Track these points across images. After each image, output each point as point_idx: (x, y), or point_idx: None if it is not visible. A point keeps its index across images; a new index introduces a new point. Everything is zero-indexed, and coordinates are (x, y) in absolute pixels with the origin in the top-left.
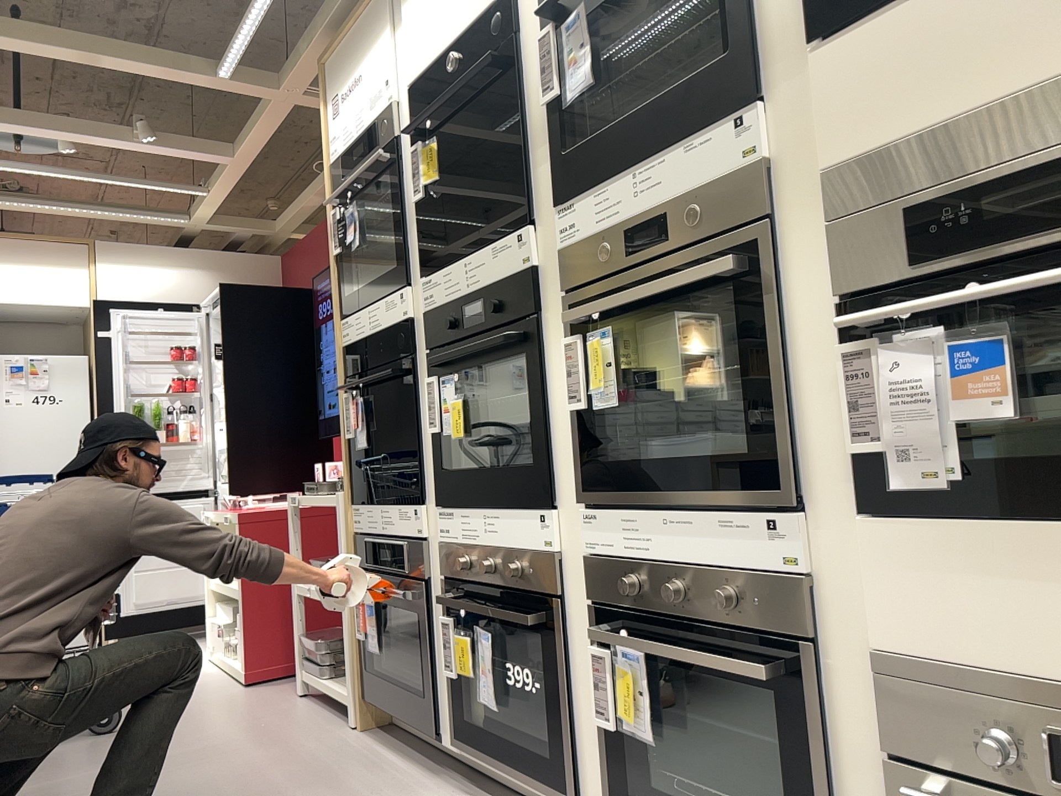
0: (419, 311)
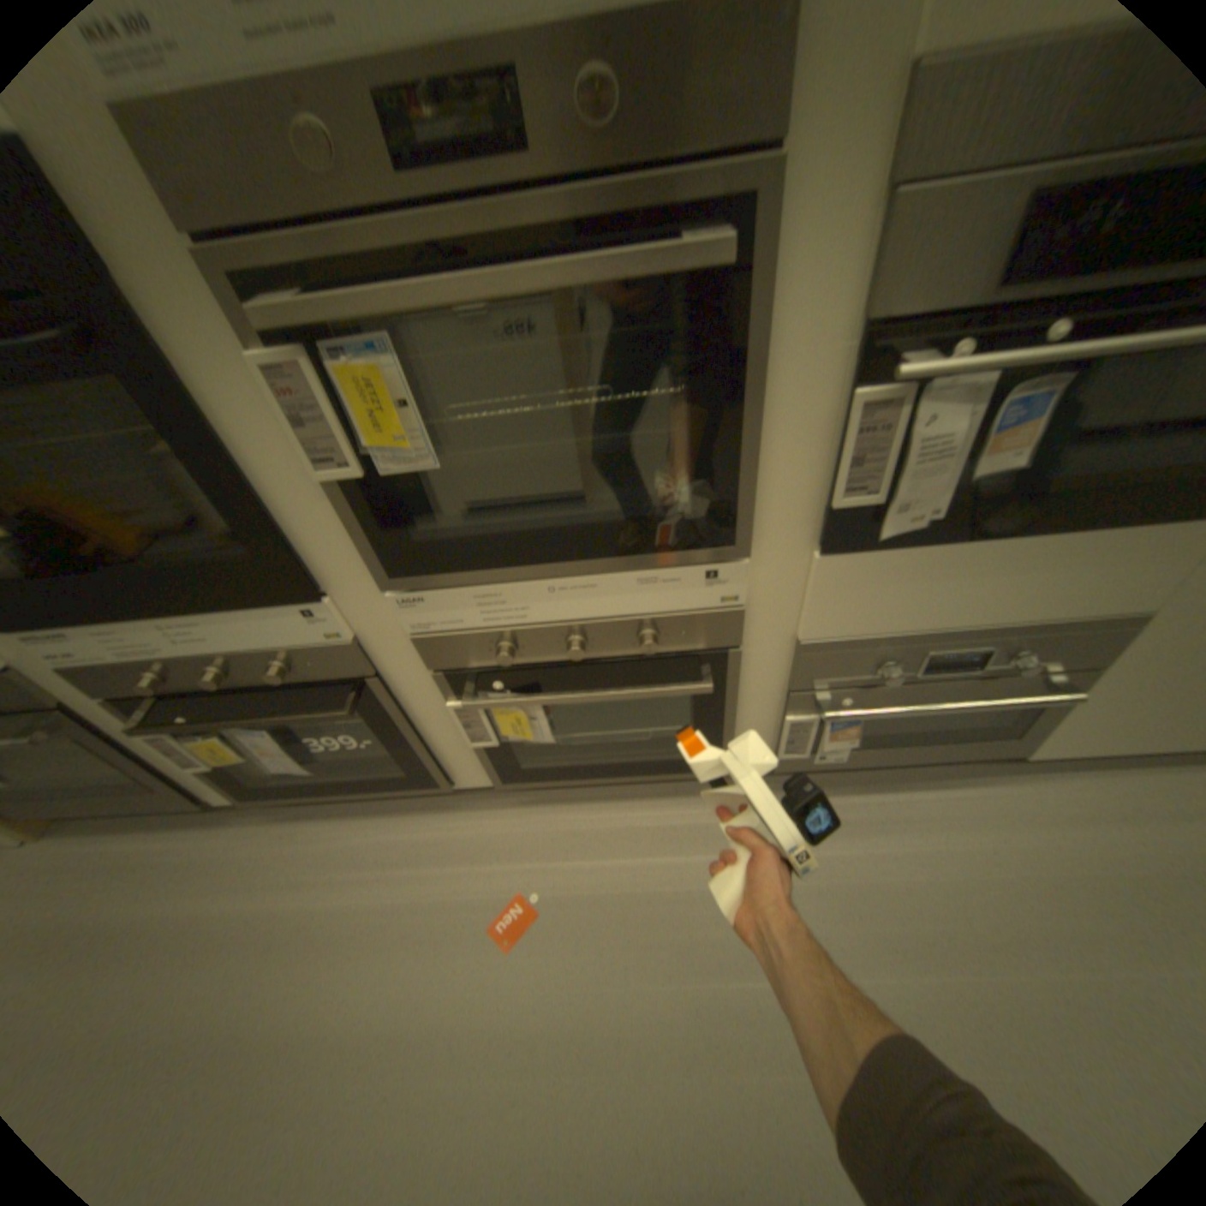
0: None
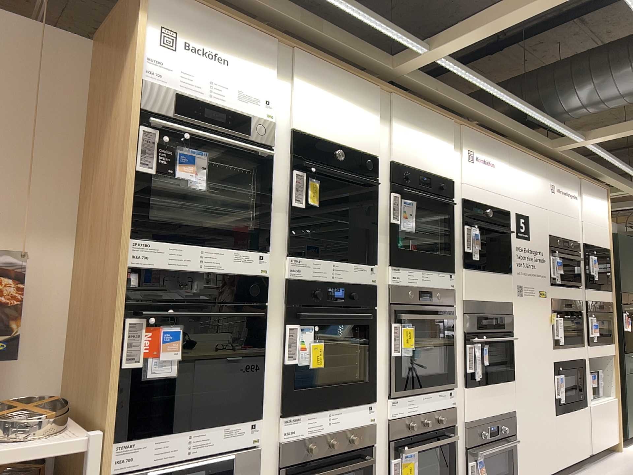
0: (278, 274)
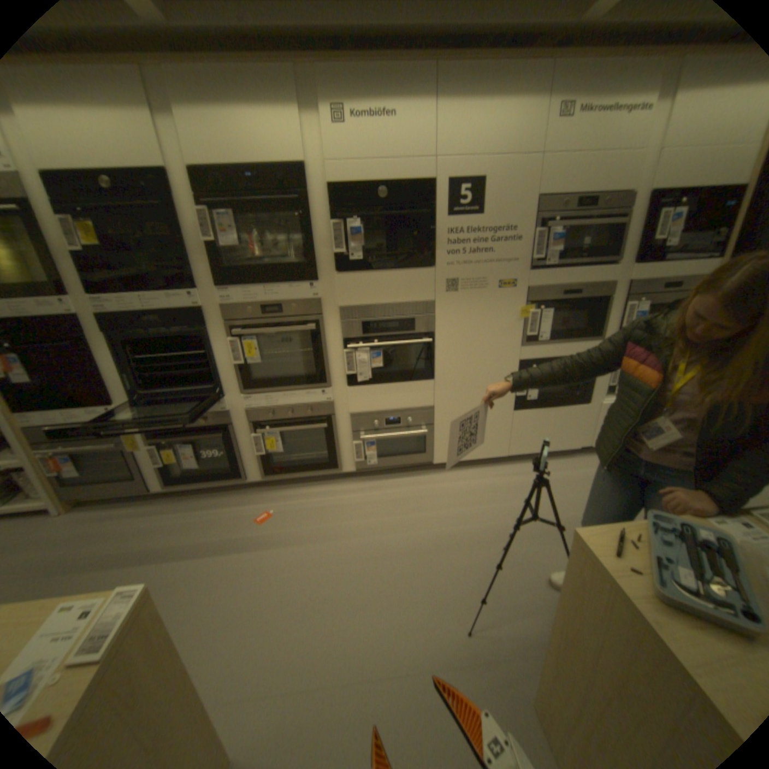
0: (85, 313)
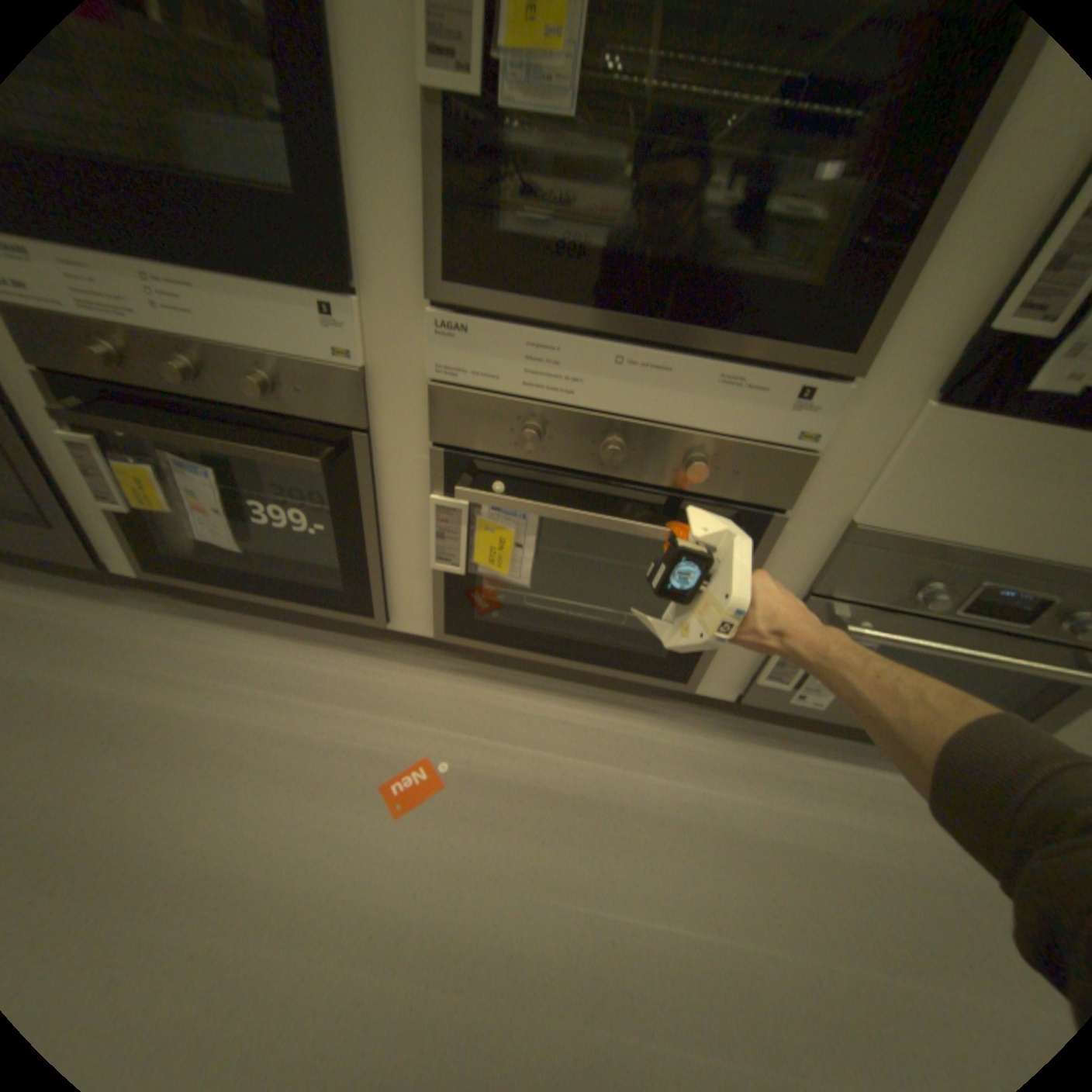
0: None
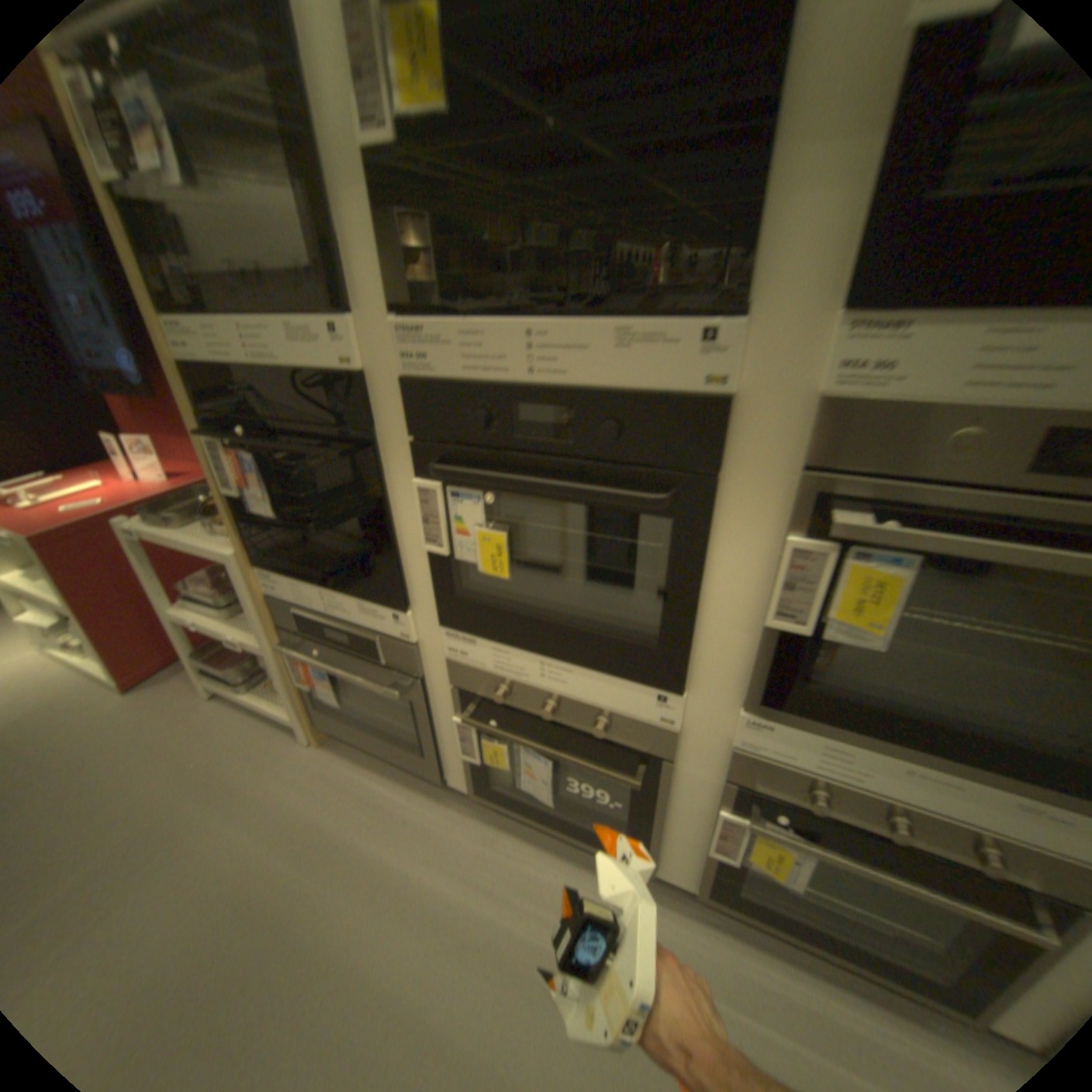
0: (384, 364)
